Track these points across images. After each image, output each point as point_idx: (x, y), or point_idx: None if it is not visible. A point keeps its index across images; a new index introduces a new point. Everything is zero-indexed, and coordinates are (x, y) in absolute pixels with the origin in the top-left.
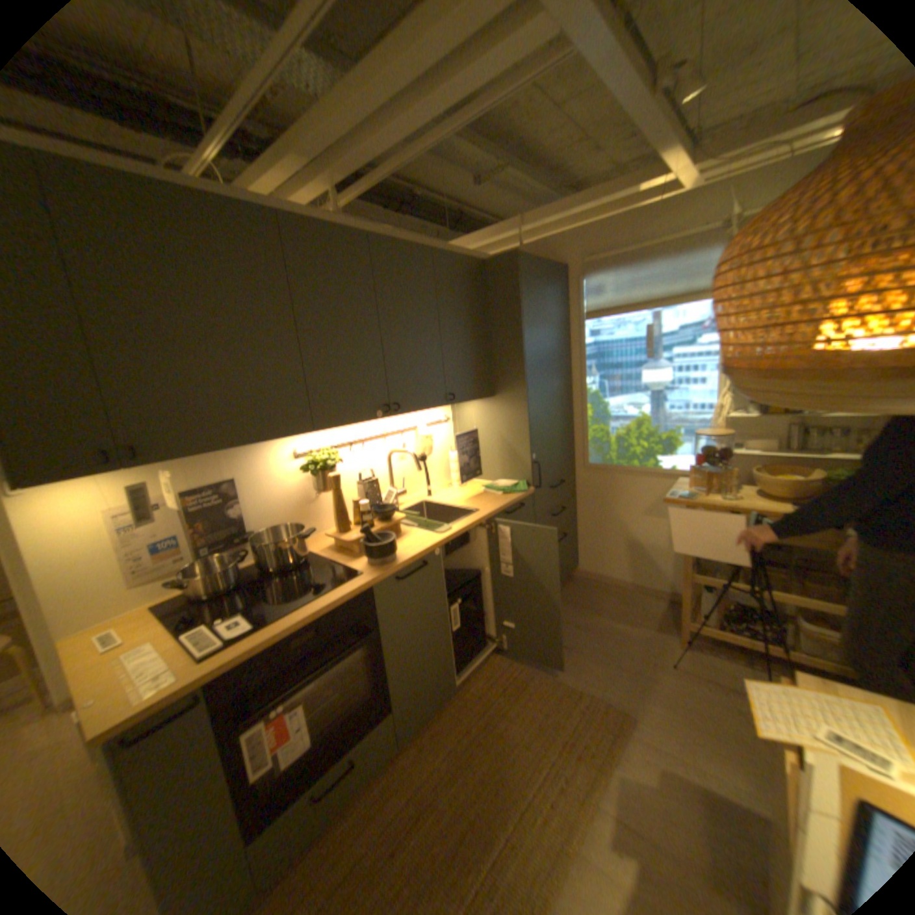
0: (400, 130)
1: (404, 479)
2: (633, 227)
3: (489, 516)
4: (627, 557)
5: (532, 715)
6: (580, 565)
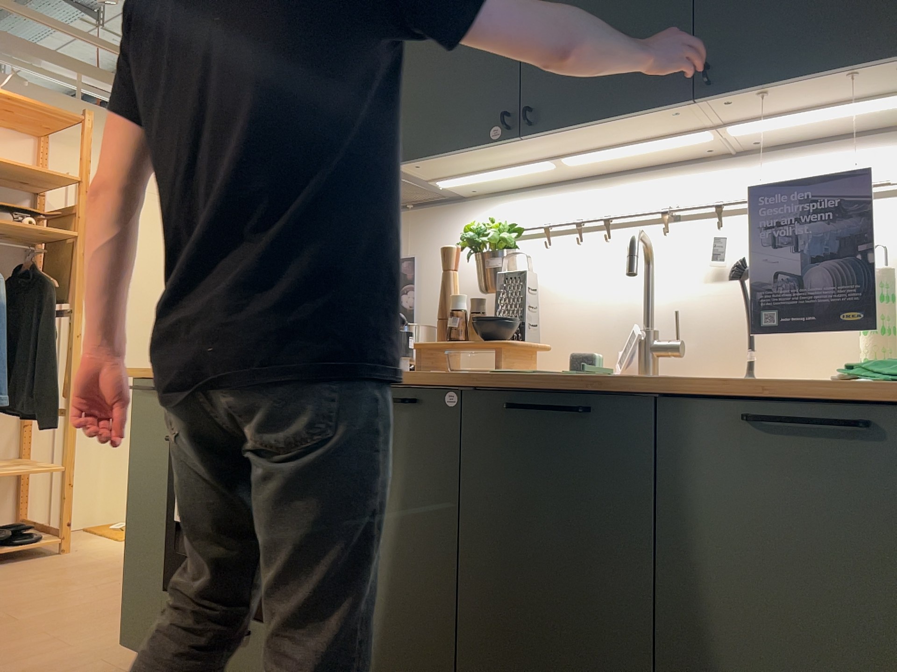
0: None
1: (678, 314)
2: None
3: (643, 388)
4: None
5: None
6: None
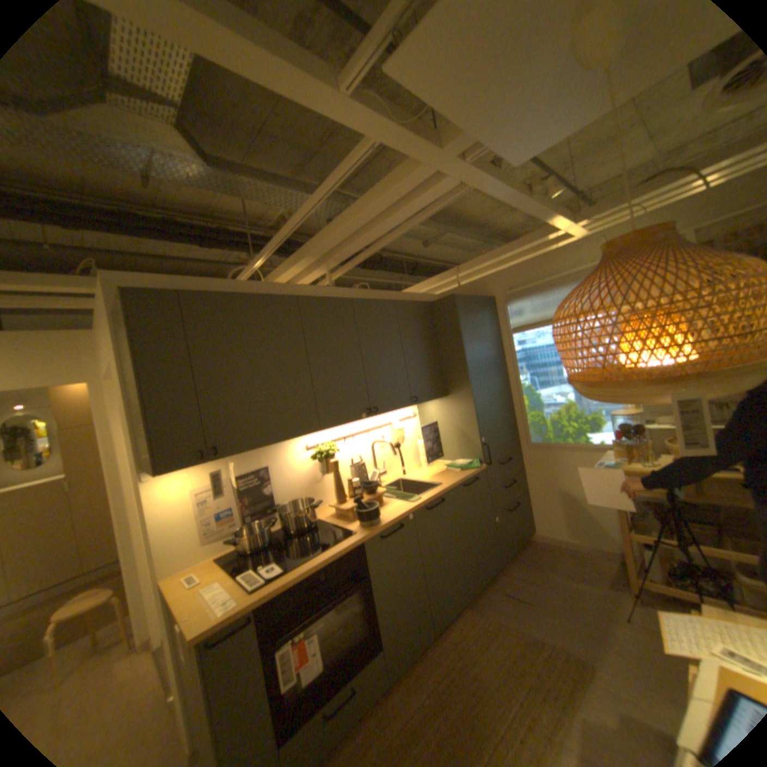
0: (369, 239)
1: (384, 462)
2: (538, 268)
3: (450, 488)
4: (576, 522)
5: (501, 662)
6: (537, 531)
